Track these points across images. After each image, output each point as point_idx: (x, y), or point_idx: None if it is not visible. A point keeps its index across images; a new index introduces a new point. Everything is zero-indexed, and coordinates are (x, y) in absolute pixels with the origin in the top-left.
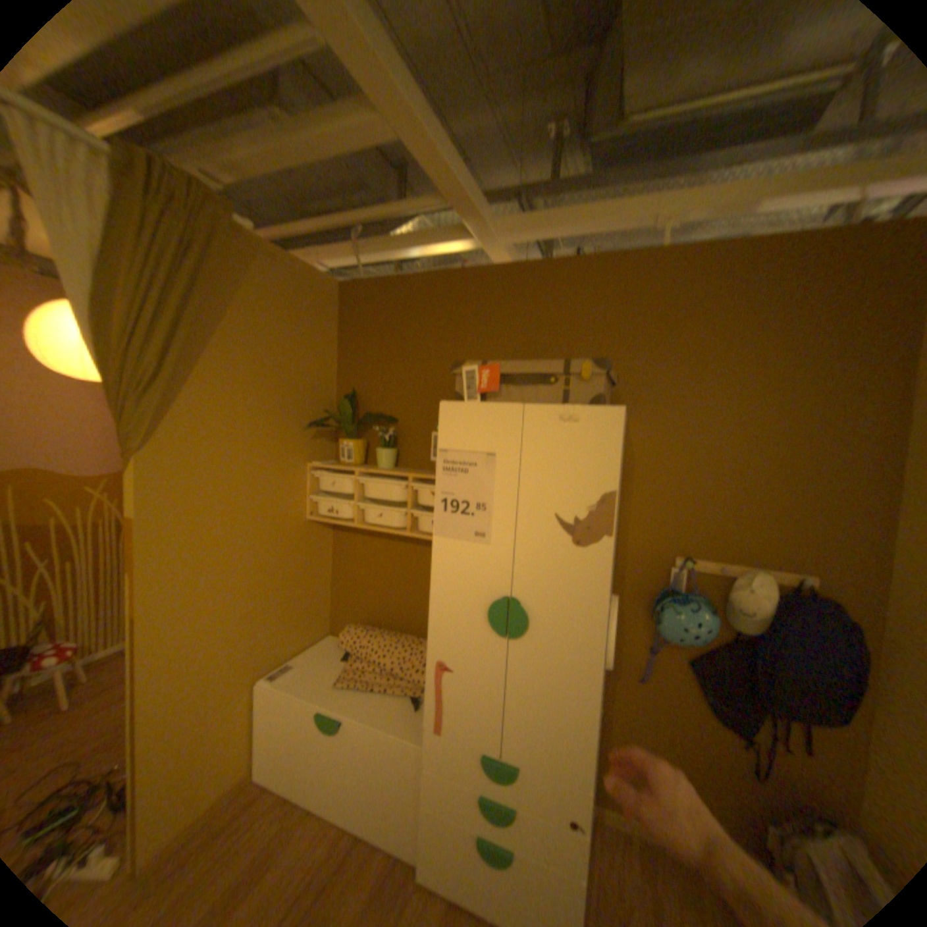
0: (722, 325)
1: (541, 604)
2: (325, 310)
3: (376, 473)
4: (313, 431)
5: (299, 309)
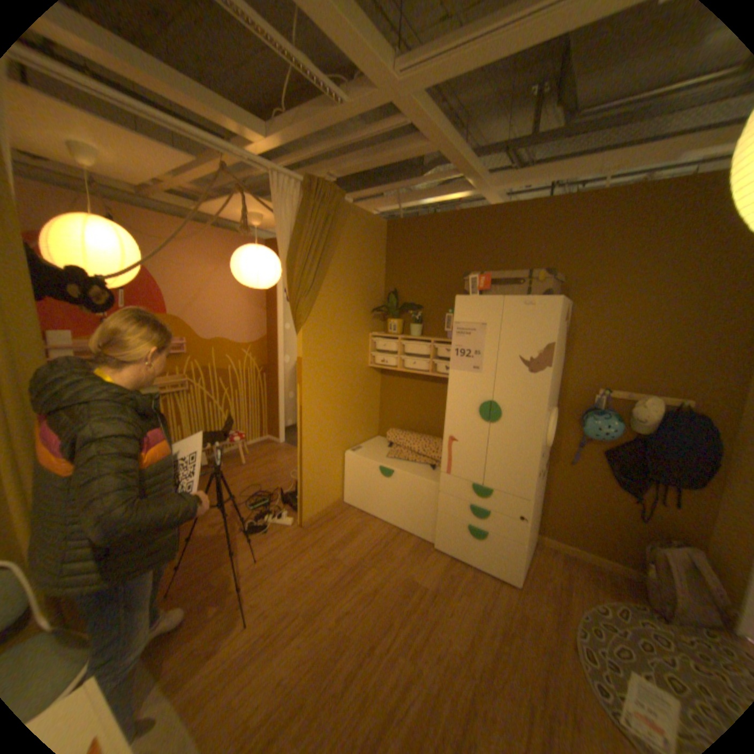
0: (641, 239)
1: (509, 404)
2: (379, 240)
3: (410, 338)
4: (371, 314)
5: (366, 241)
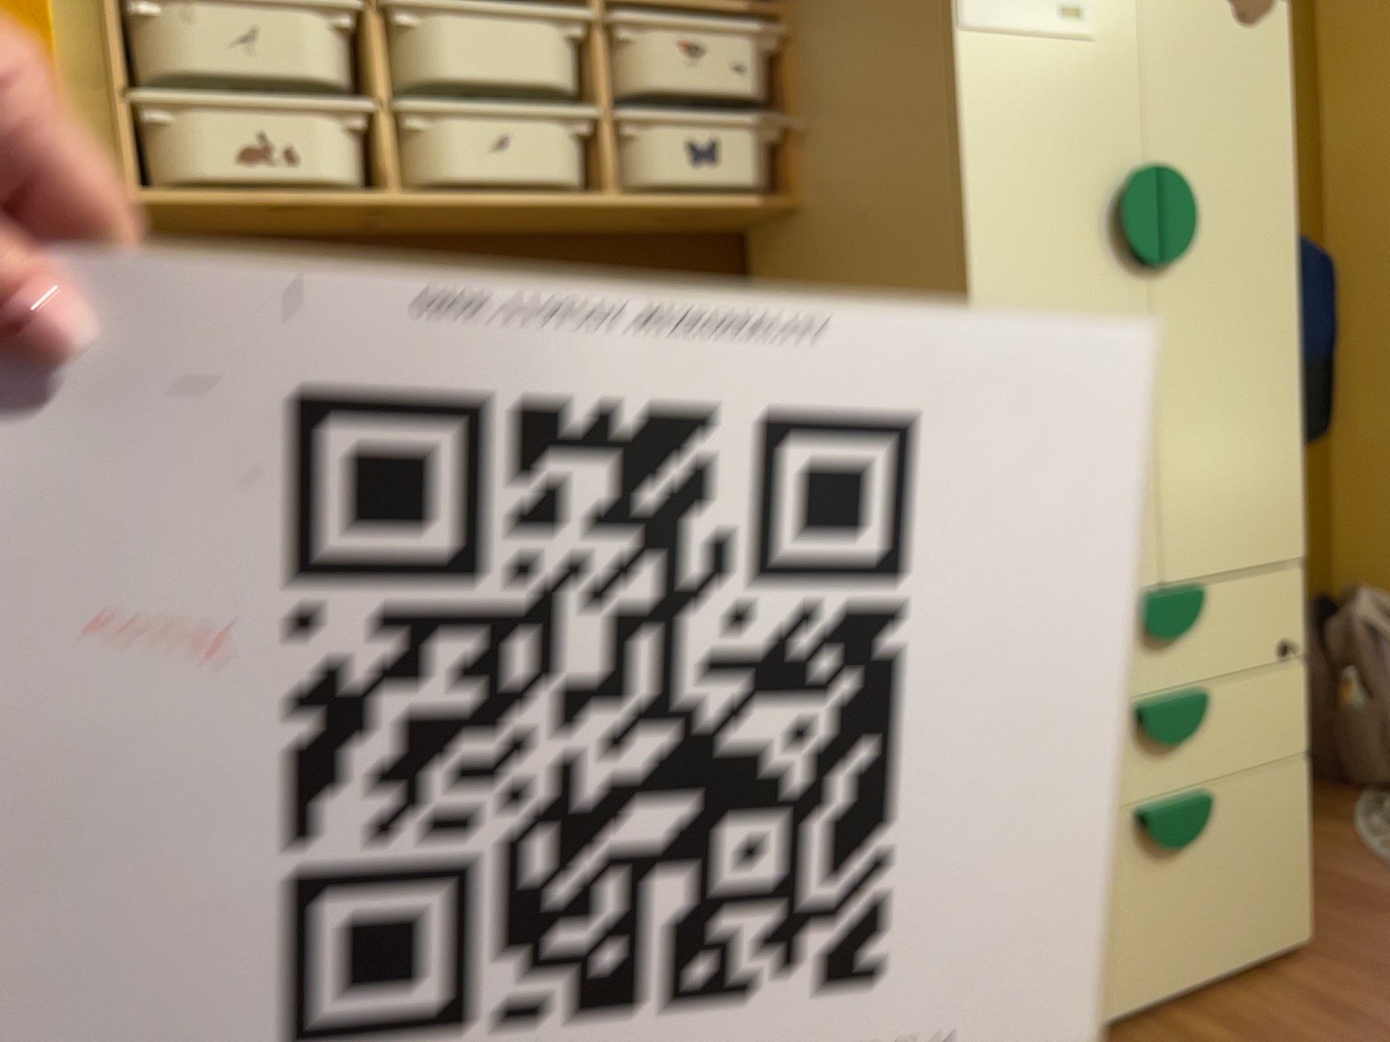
0: None
1: (1203, 168)
2: None
3: None
4: None
5: None
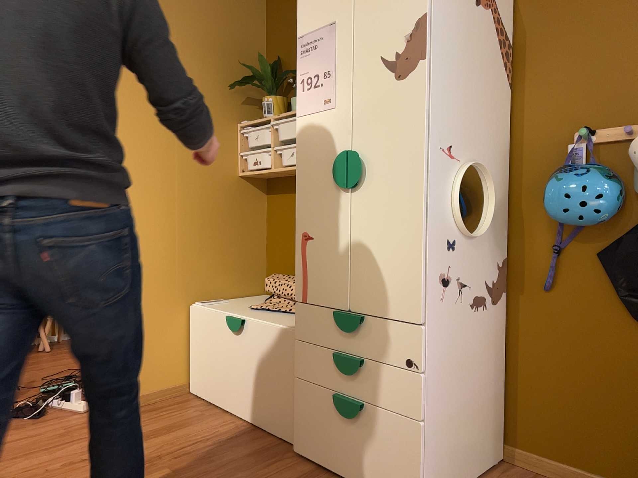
0: None
1: (374, 146)
2: None
3: (287, 116)
4: (242, 96)
5: None
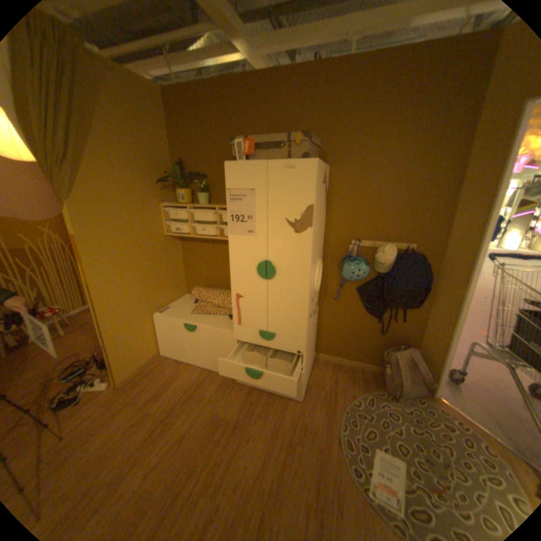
0: (381, 107)
1: (281, 262)
2: (154, 106)
3: (198, 206)
4: (160, 185)
5: (138, 107)
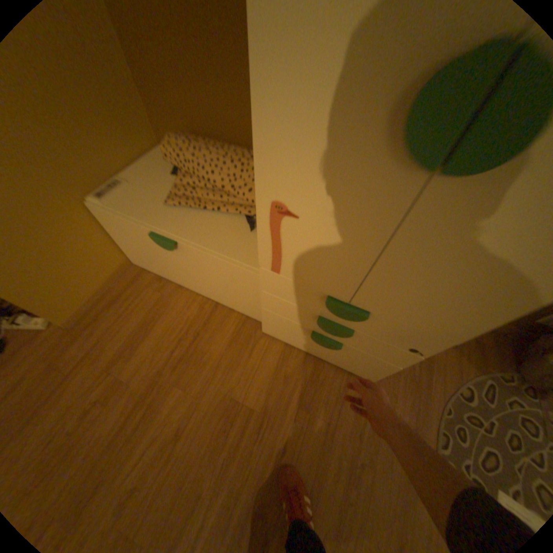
0: None
1: None
2: None
3: None
4: None
5: None
